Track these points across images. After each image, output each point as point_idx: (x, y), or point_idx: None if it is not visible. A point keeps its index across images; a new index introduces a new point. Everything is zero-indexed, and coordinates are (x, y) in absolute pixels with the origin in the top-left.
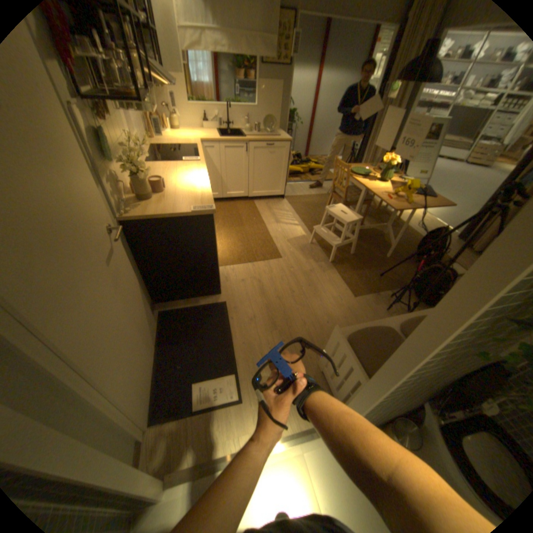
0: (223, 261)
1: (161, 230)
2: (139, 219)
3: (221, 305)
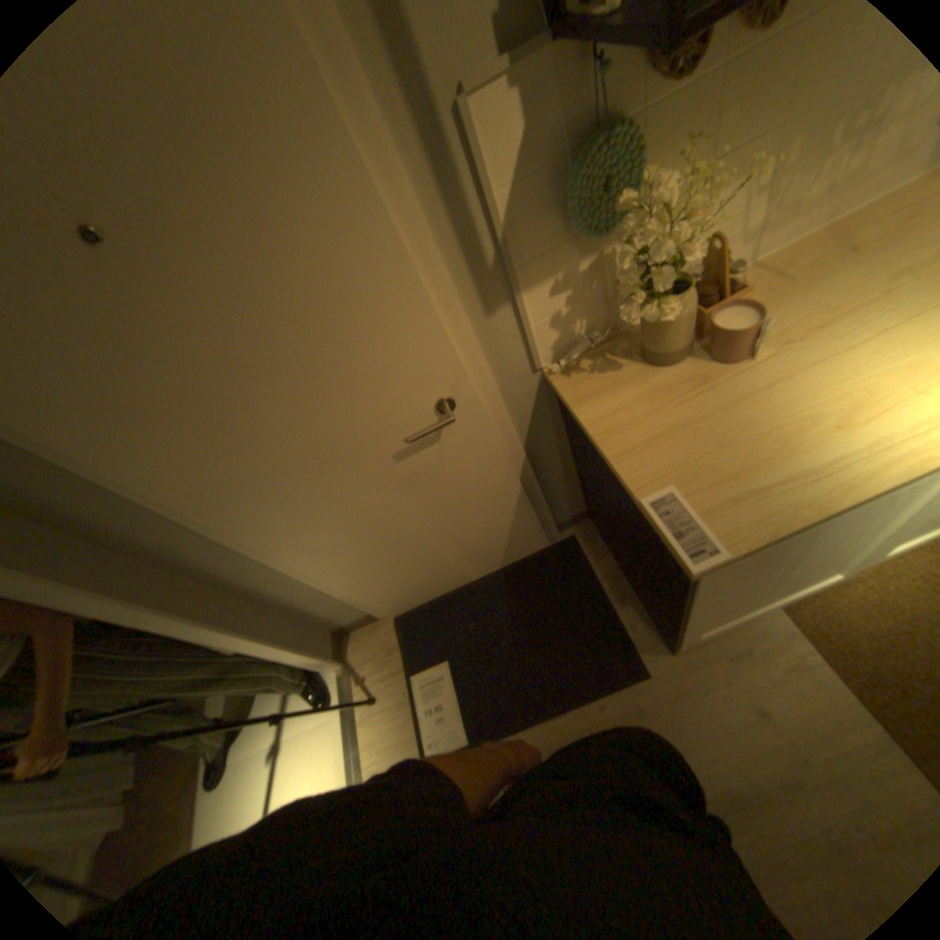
0: (826, 622)
1: (599, 455)
2: (568, 404)
3: (634, 669)
